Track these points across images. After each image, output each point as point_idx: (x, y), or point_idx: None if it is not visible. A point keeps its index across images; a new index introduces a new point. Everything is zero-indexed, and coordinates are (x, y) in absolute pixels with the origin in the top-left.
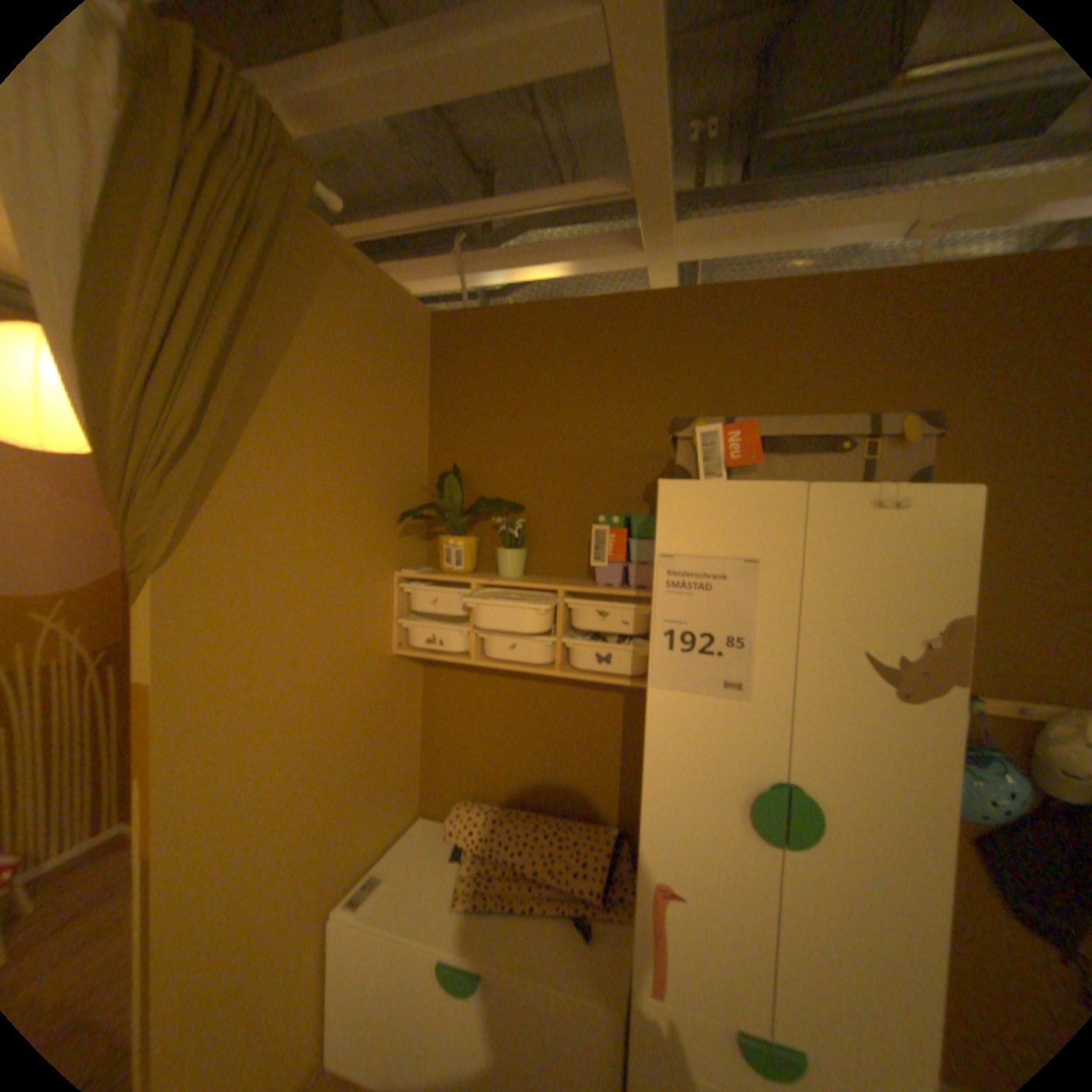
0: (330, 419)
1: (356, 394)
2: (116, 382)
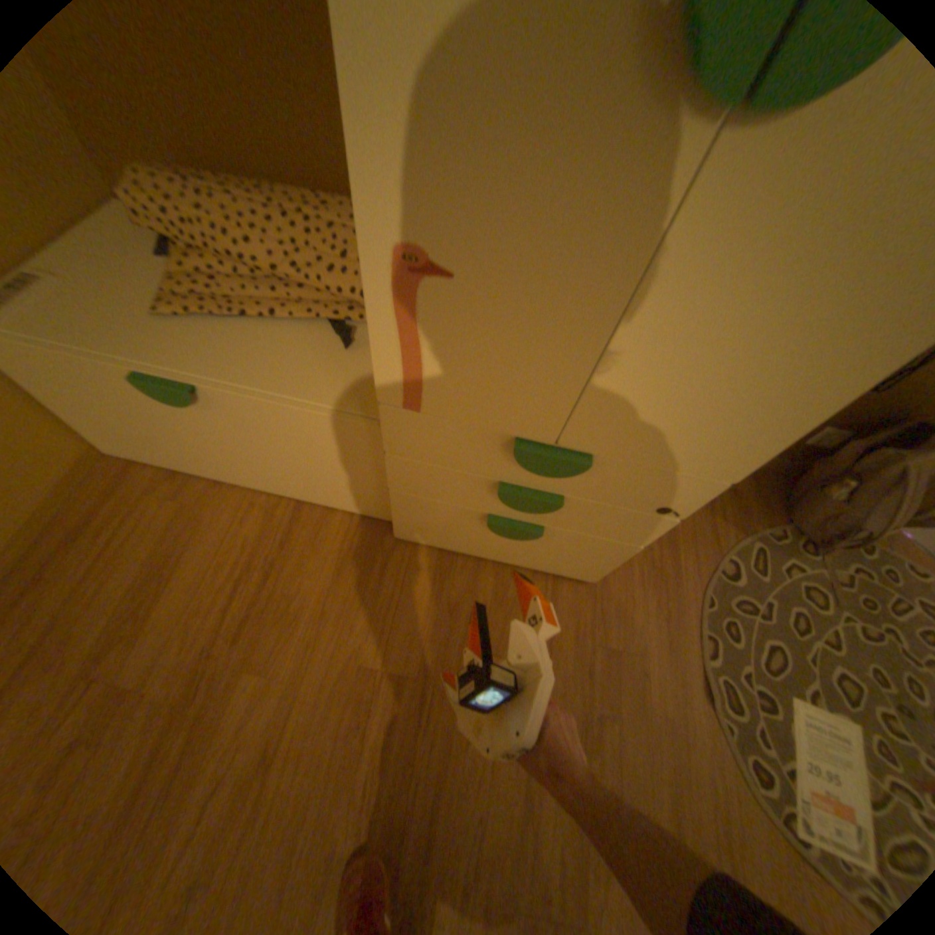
0: None
1: None
2: None
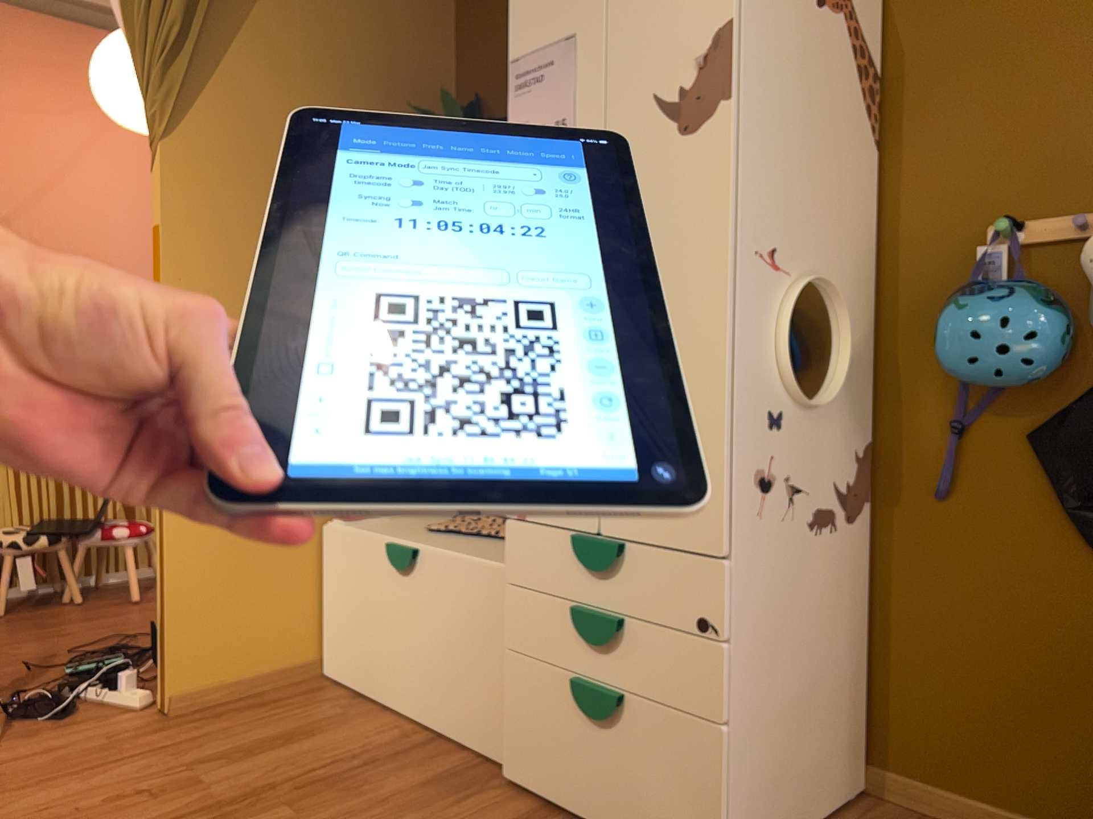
0: (319, 42)
1: (350, 21)
2: (139, 3)
